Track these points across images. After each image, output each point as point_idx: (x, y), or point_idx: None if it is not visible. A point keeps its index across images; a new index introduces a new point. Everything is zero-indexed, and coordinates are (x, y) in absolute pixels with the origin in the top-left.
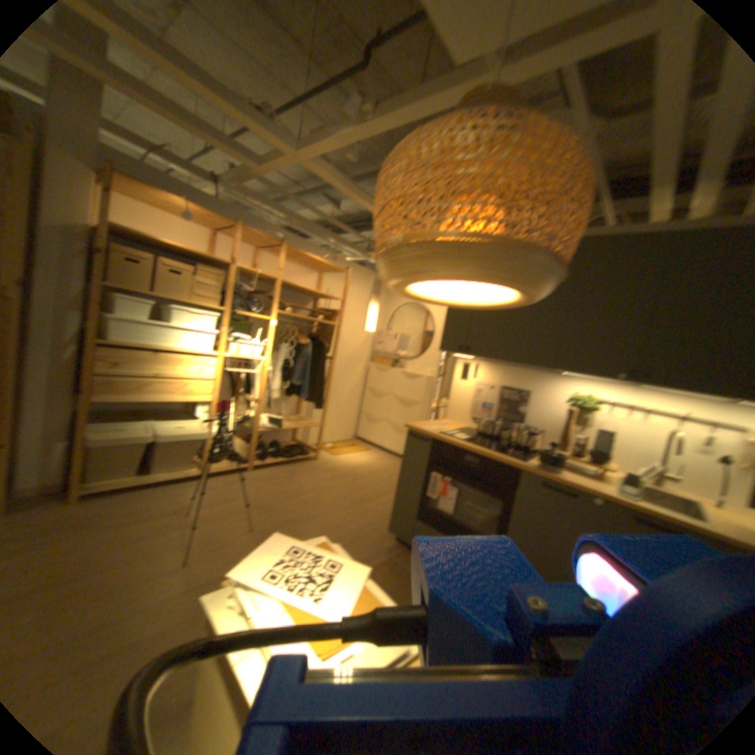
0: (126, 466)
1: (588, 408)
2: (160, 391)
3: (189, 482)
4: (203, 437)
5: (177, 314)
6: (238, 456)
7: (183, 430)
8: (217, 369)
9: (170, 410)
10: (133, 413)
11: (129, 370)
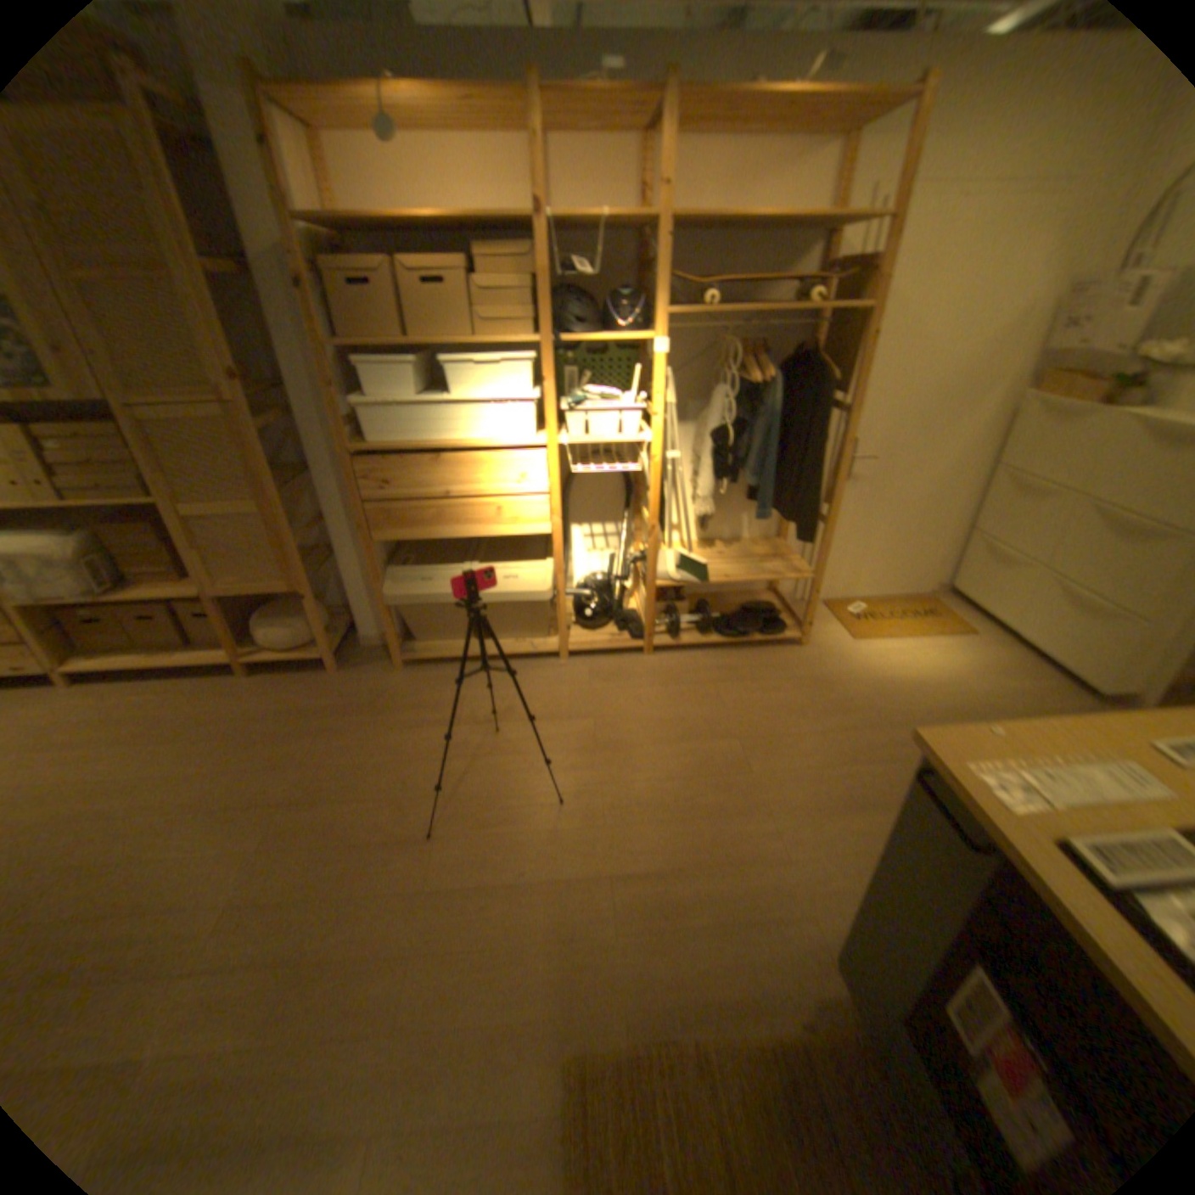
0: (458, 629)
1: None
2: (465, 522)
3: (546, 662)
4: (554, 596)
5: (457, 374)
6: (633, 624)
7: (517, 584)
8: (552, 474)
9: (529, 537)
10: (471, 546)
11: (410, 491)
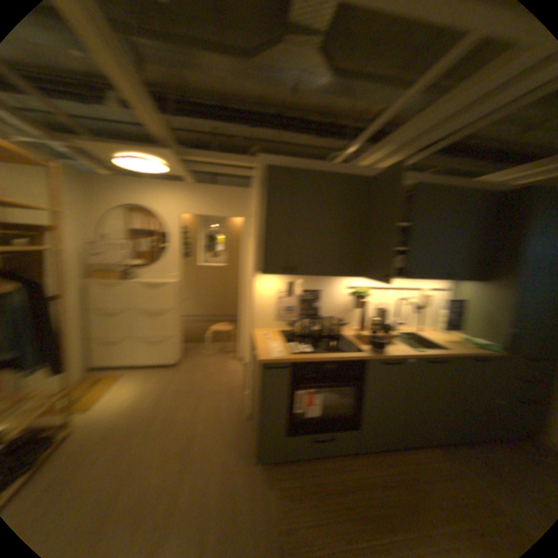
0: None
1: (362, 294)
2: None
3: None
4: None
5: None
6: None
7: None
8: None
9: None
10: None
11: None
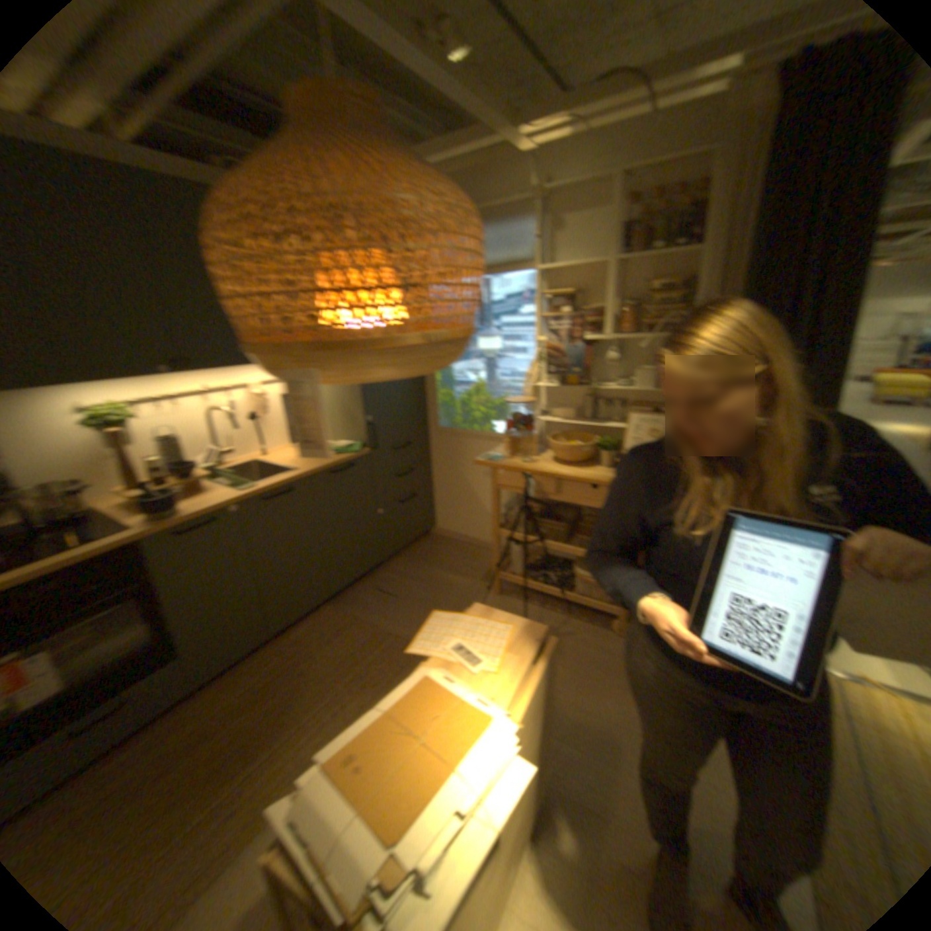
0: None
1: (107, 421)
2: None
3: None
4: None
5: None
6: None
7: None
8: None
9: None
10: None
11: None
